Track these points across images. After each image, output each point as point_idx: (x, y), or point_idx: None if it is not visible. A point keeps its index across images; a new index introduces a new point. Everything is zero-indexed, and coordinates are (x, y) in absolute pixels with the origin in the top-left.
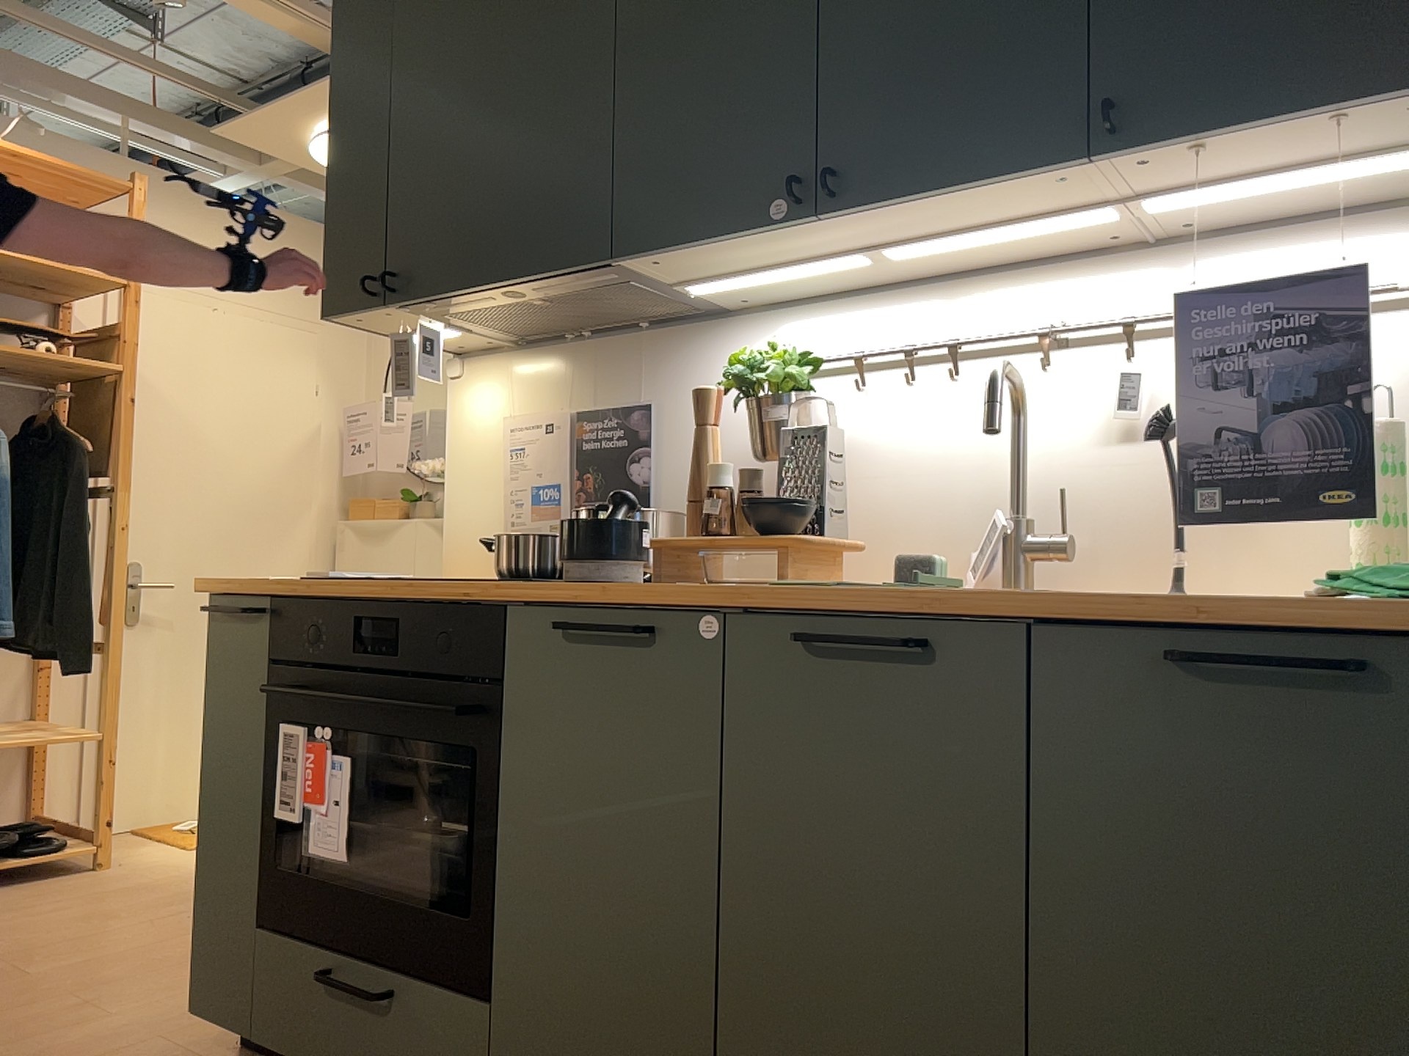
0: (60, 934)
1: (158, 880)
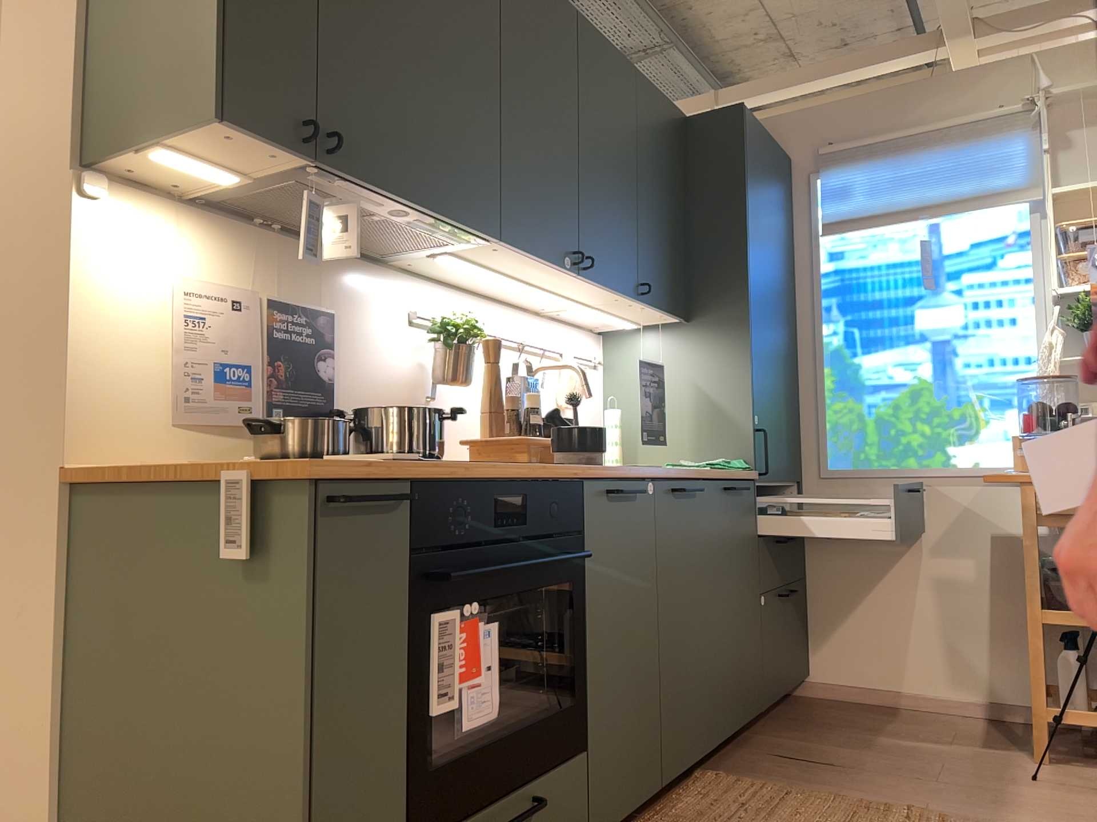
0: None
1: None
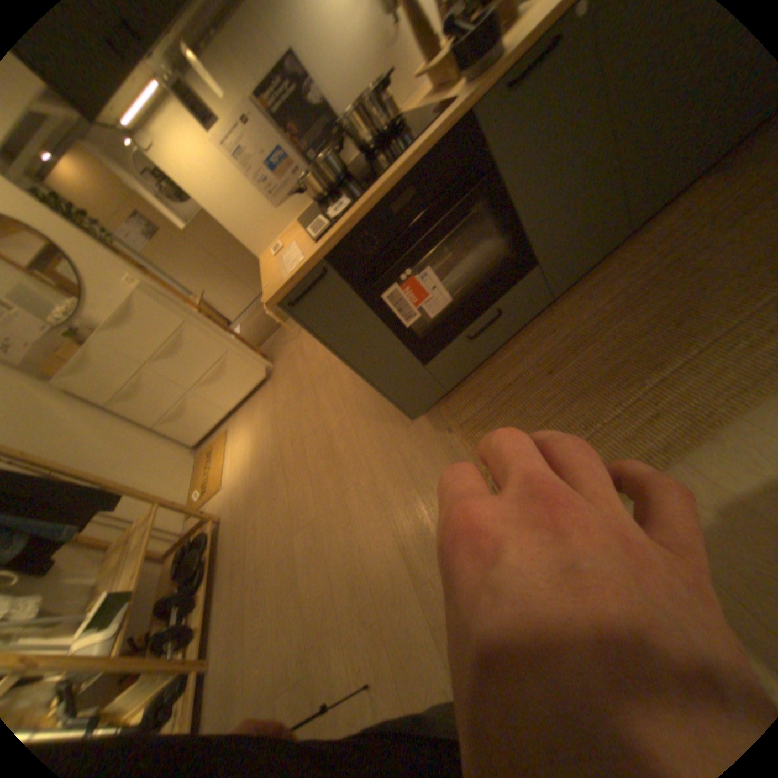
0: (281, 514)
1: (244, 490)
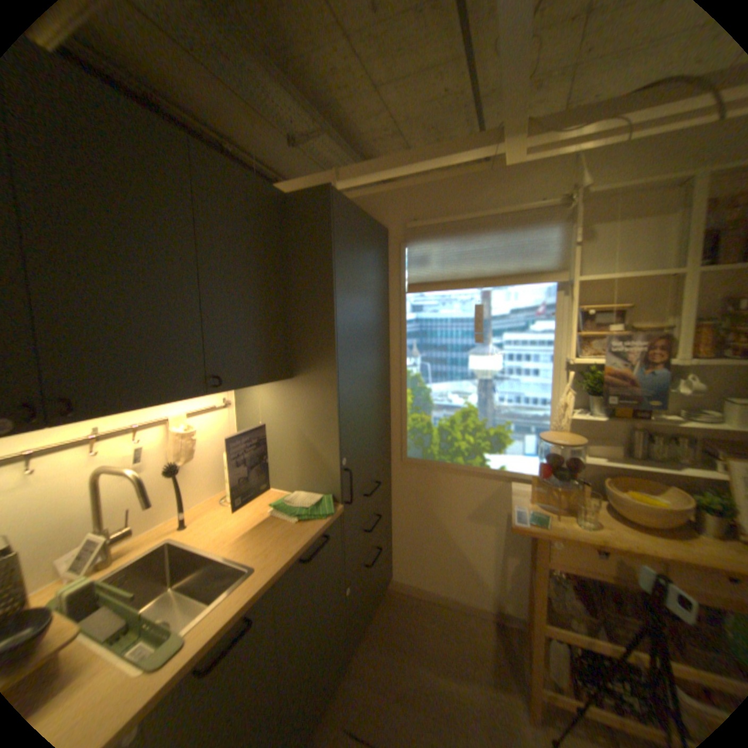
0: None
1: None
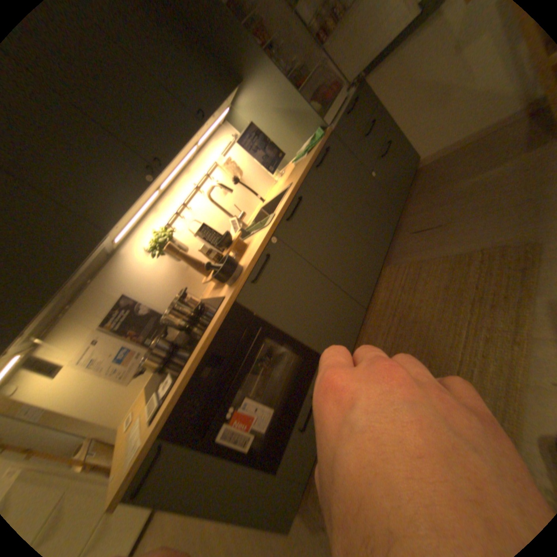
0: None
1: None
